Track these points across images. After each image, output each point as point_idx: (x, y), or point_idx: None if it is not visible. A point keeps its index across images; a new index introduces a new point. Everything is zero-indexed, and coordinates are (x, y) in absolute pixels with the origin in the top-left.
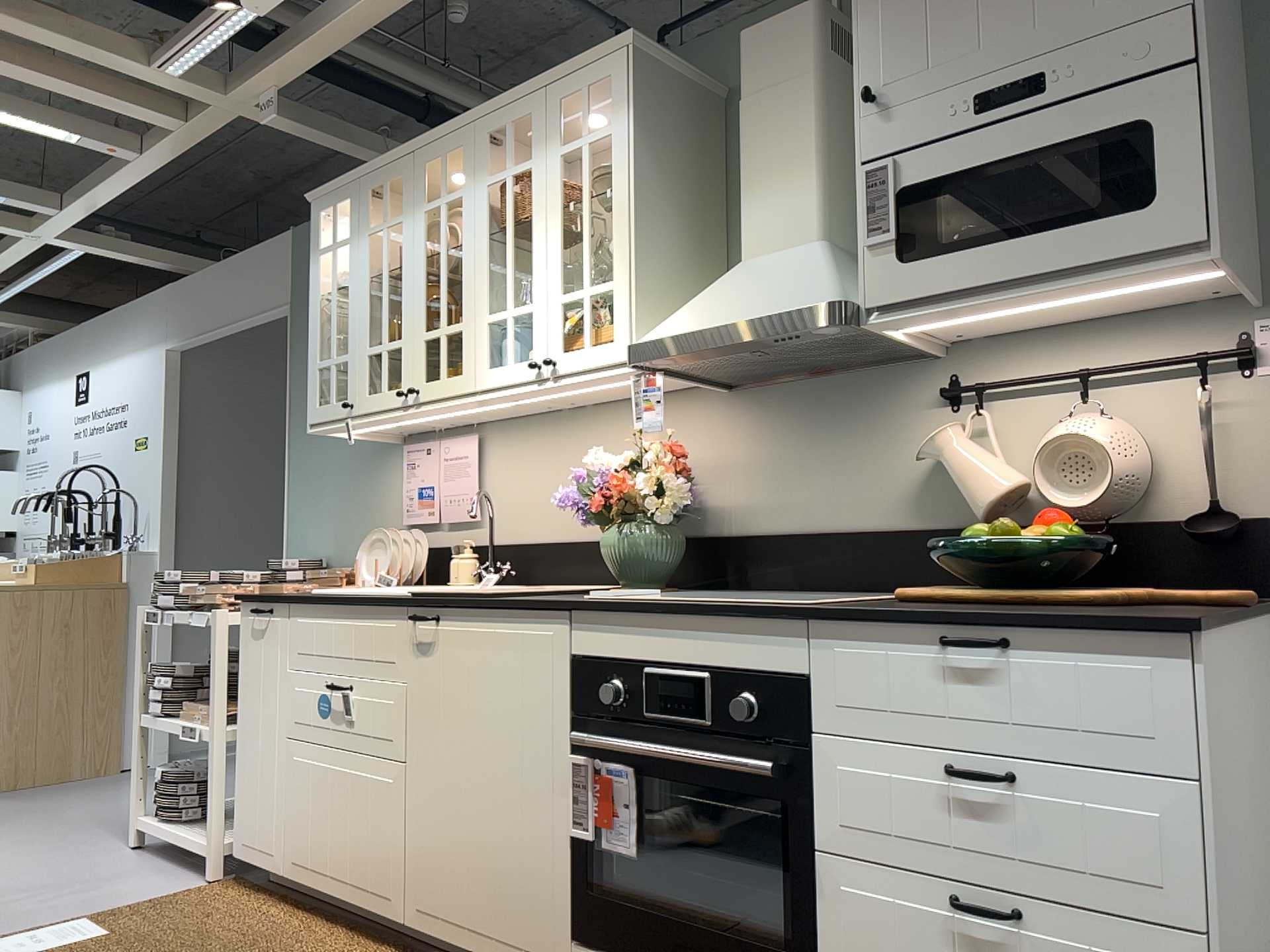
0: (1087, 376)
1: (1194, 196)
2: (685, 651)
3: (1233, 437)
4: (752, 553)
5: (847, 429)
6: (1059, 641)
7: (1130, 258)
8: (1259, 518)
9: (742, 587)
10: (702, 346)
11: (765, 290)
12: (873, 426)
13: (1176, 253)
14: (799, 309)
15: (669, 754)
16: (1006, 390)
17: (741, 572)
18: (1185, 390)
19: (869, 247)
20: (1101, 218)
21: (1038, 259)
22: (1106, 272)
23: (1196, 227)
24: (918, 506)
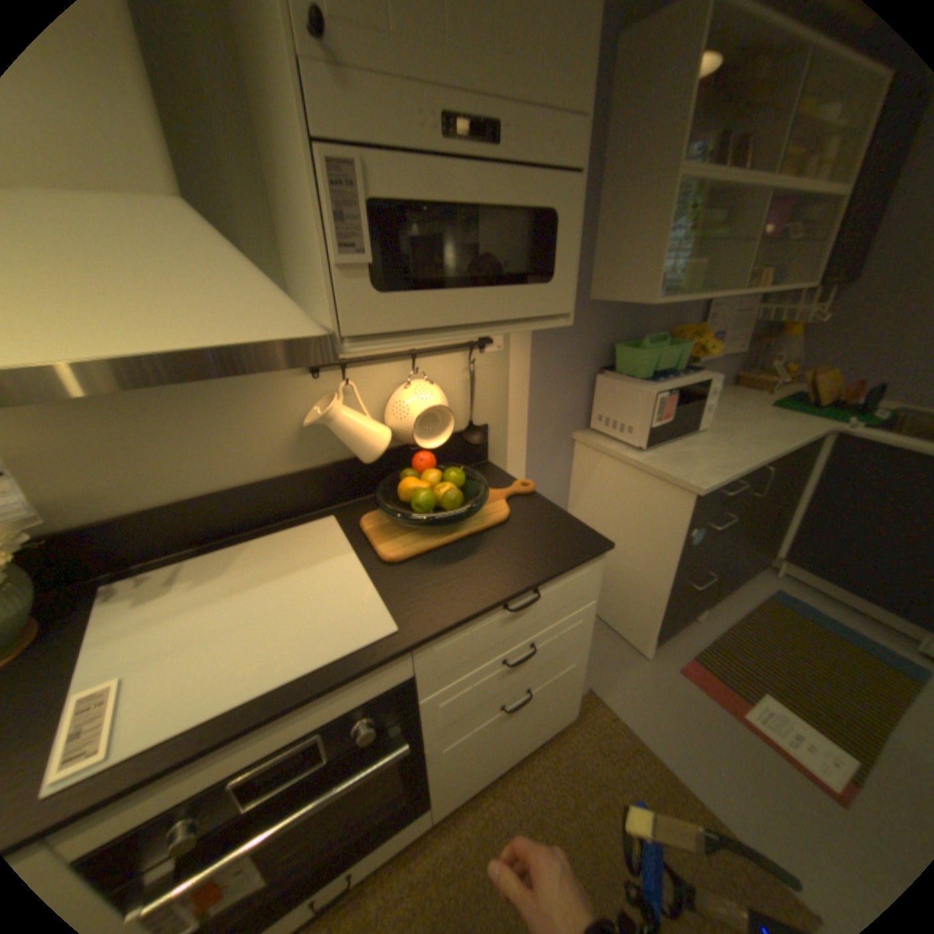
0: (413, 353)
1: (572, 281)
2: (278, 739)
3: (476, 386)
4: (117, 535)
5: (207, 400)
6: (559, 578)
7: (532, 315)
8: (485, 426)
9: (115, 568)
10: (94, 389)
11: (158, 285)
12: (238, 395)
13: (554, 316)
14: (277, 343)
15: (305, 818)
16: (355, 361)
17: (108, 556)
18: (457, 361)
19: (340, 265)
20: (527, 283)
21: (490, 310)
22: (522, 325)
23: (569, 304)
24: (297, 454)
